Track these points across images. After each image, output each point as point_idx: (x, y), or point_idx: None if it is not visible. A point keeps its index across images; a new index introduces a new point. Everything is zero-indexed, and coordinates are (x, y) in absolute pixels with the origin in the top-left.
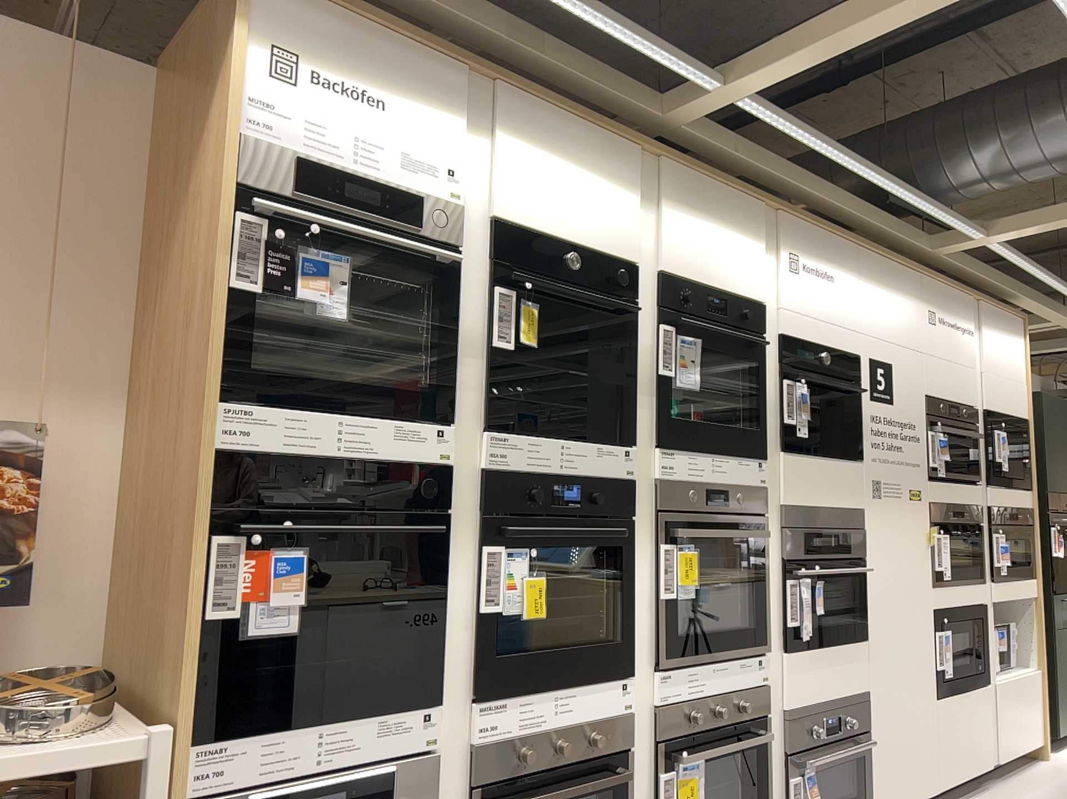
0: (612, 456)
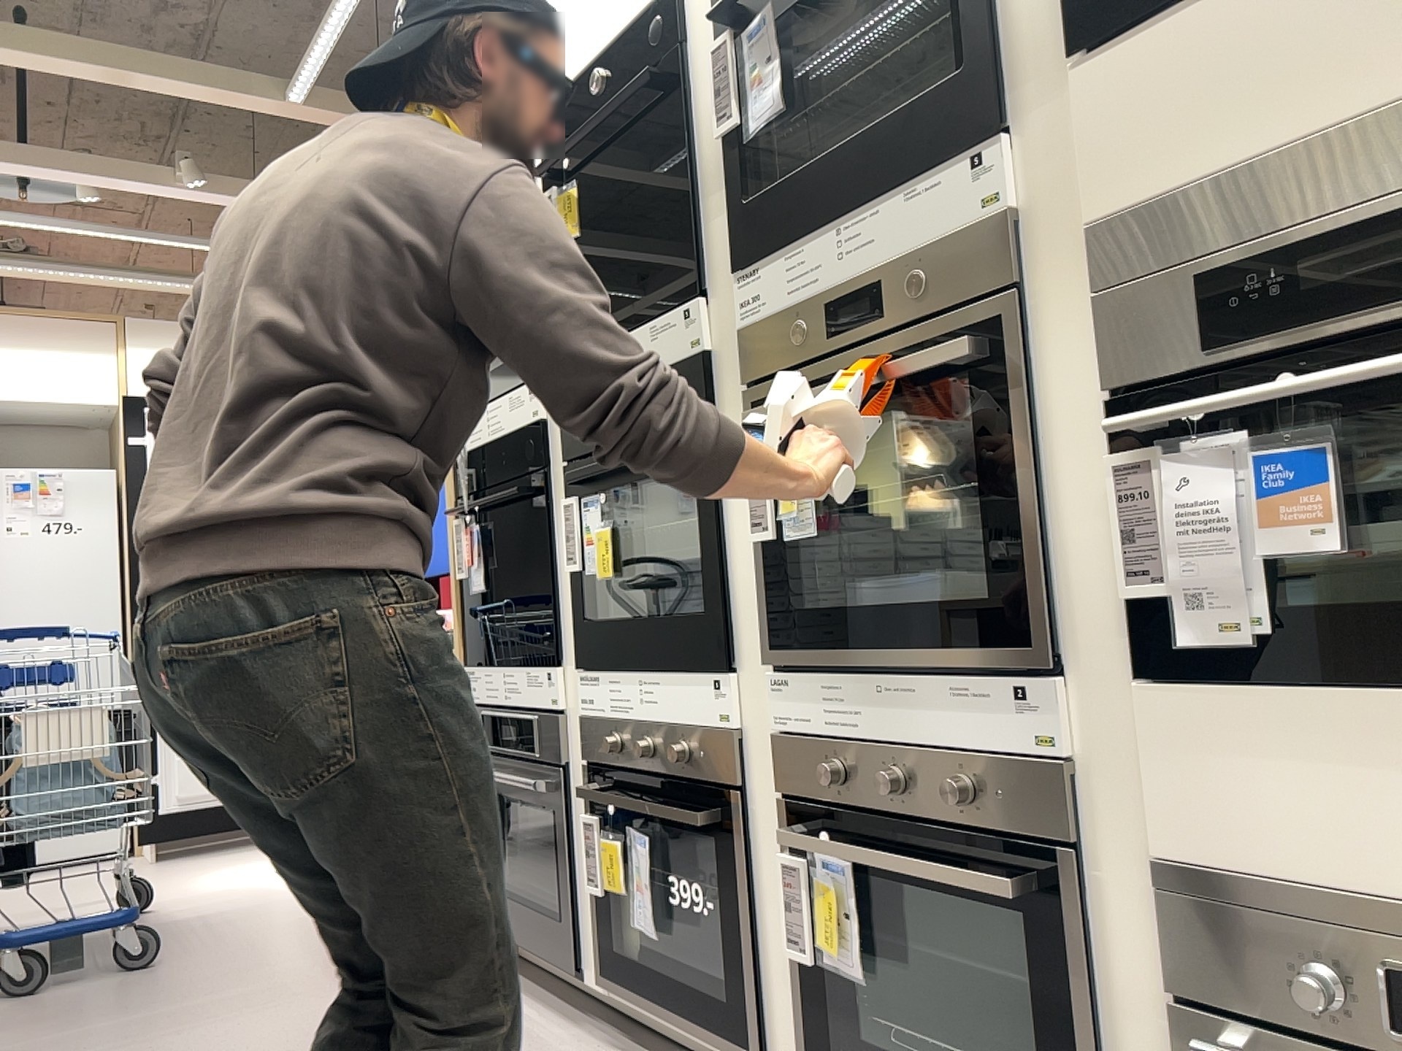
0: (670, 328)
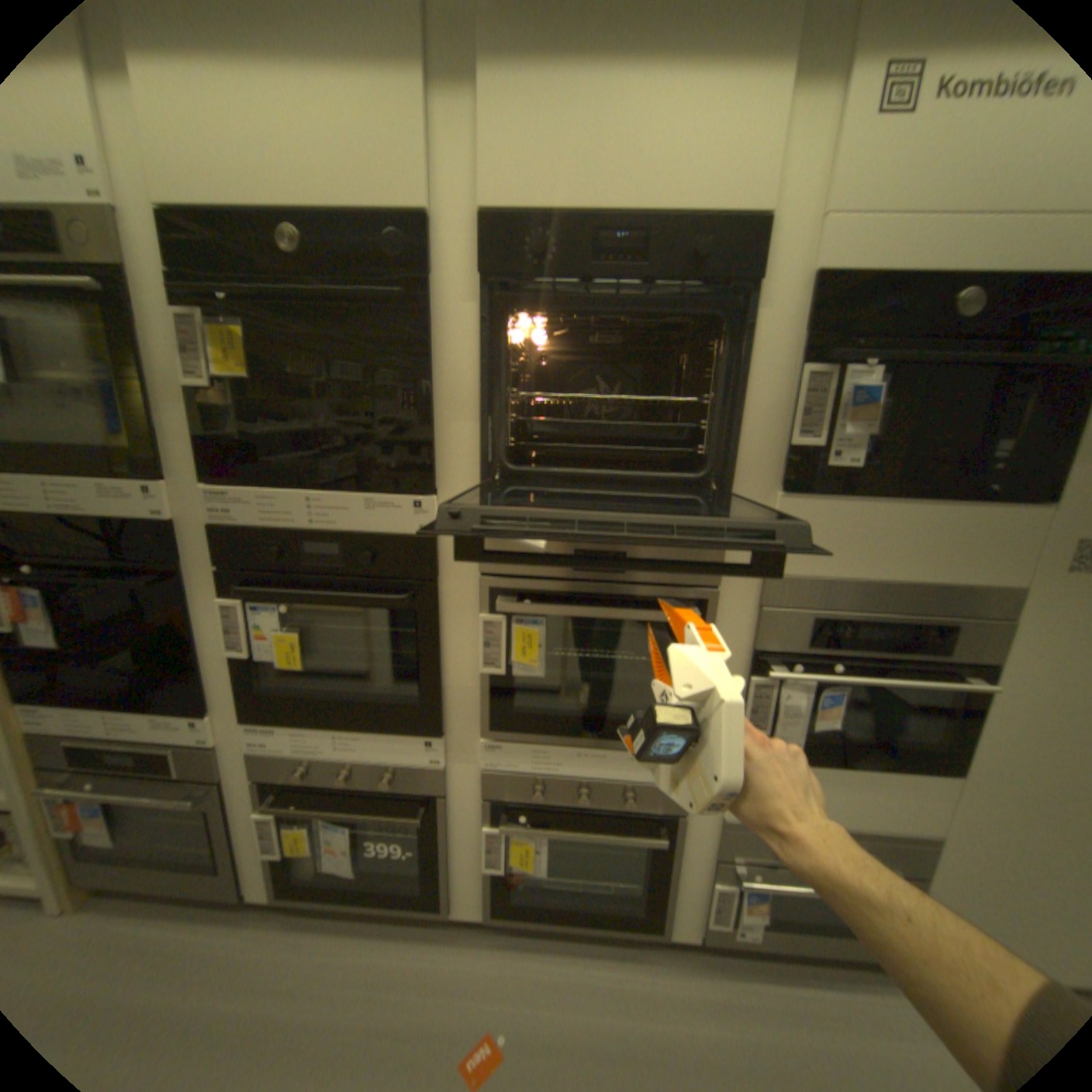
0: (396, 510)
